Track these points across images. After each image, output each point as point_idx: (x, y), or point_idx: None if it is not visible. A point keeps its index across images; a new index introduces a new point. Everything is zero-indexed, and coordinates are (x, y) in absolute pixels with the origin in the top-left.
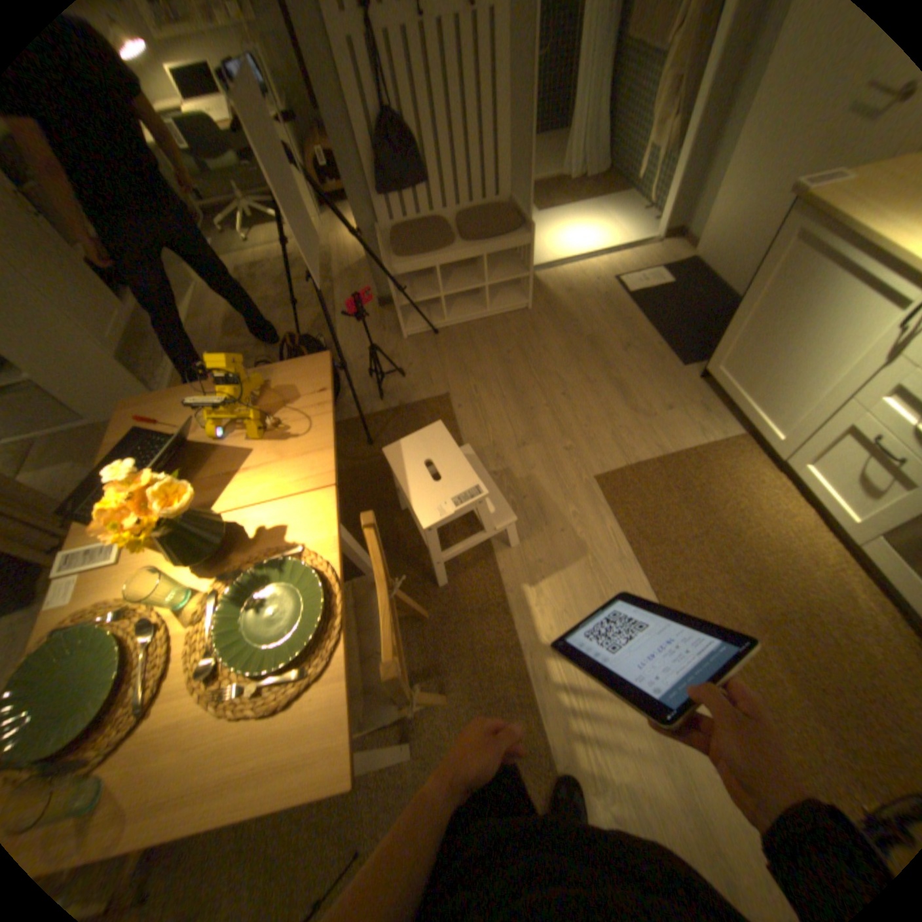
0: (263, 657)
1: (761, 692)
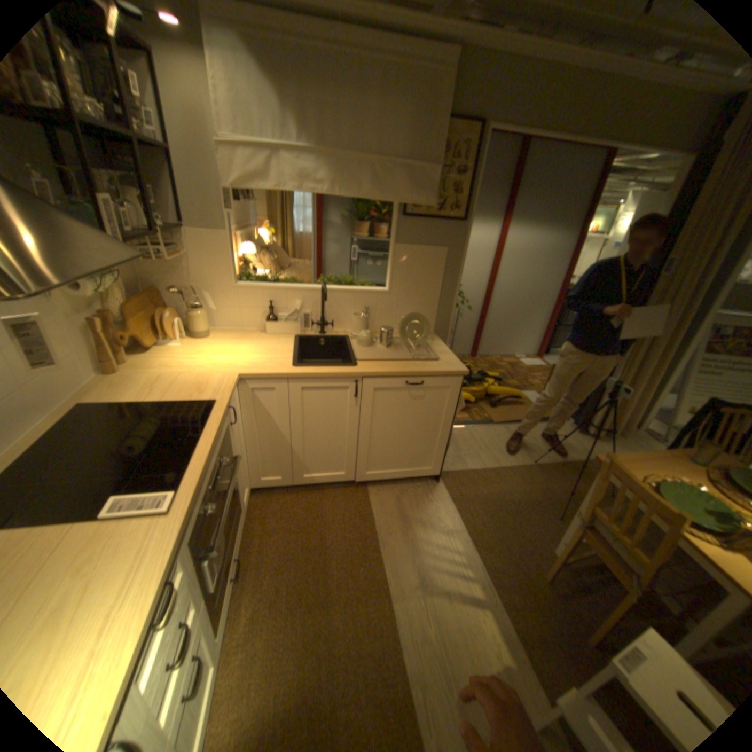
0: (678, 489)
1: (352, 566)
